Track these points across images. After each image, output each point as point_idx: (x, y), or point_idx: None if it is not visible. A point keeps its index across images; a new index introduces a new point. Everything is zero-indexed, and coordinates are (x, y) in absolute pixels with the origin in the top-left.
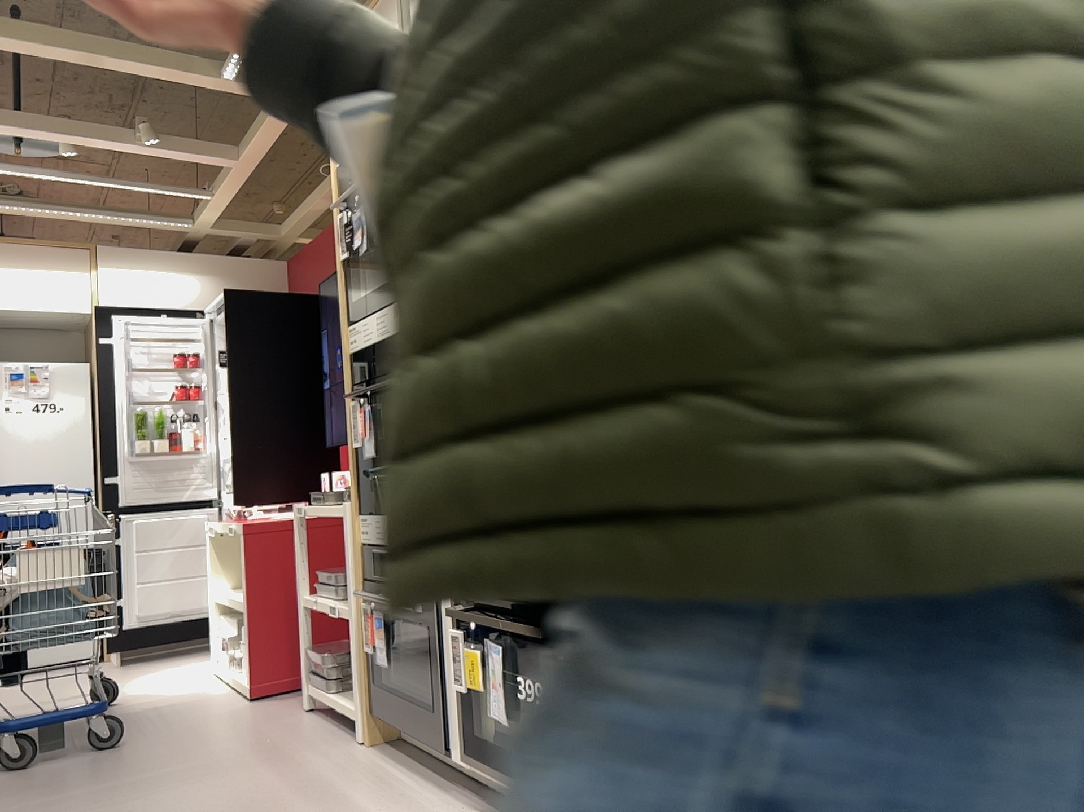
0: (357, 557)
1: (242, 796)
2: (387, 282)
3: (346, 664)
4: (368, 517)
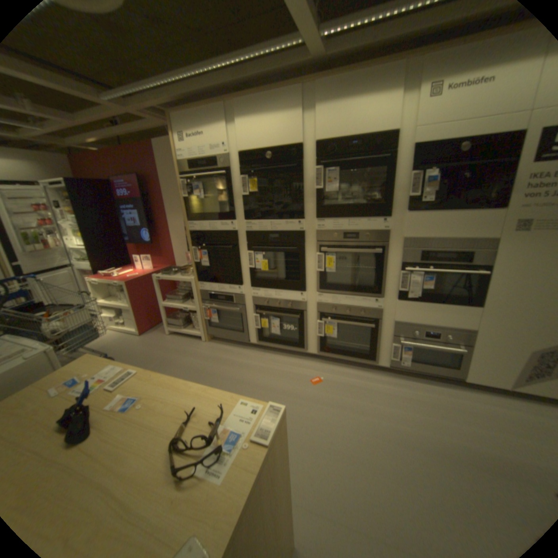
0: (199, 295)
1: (192, 369)
2: (215, 214)
3: (188, 322)
4: (204, 284)
